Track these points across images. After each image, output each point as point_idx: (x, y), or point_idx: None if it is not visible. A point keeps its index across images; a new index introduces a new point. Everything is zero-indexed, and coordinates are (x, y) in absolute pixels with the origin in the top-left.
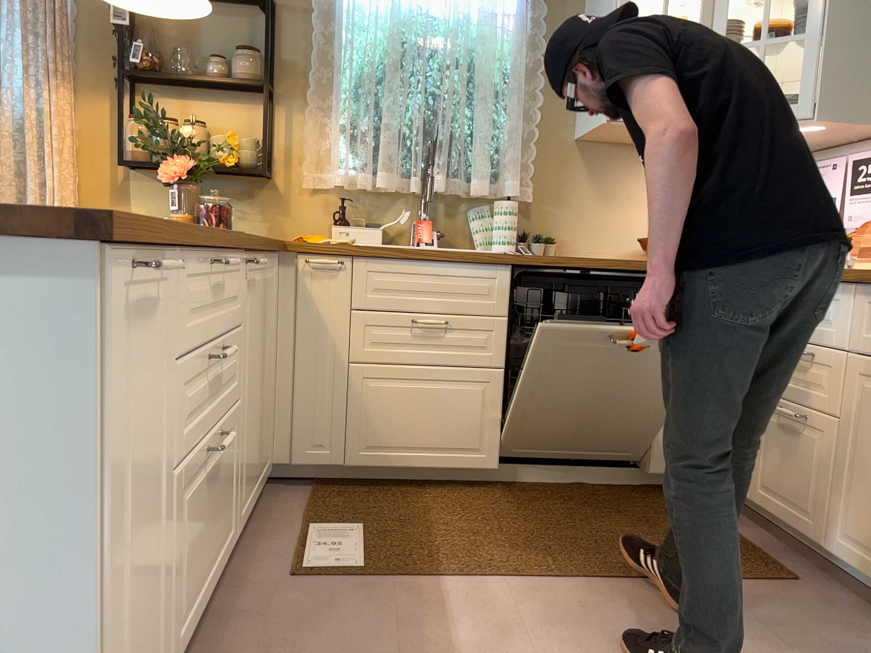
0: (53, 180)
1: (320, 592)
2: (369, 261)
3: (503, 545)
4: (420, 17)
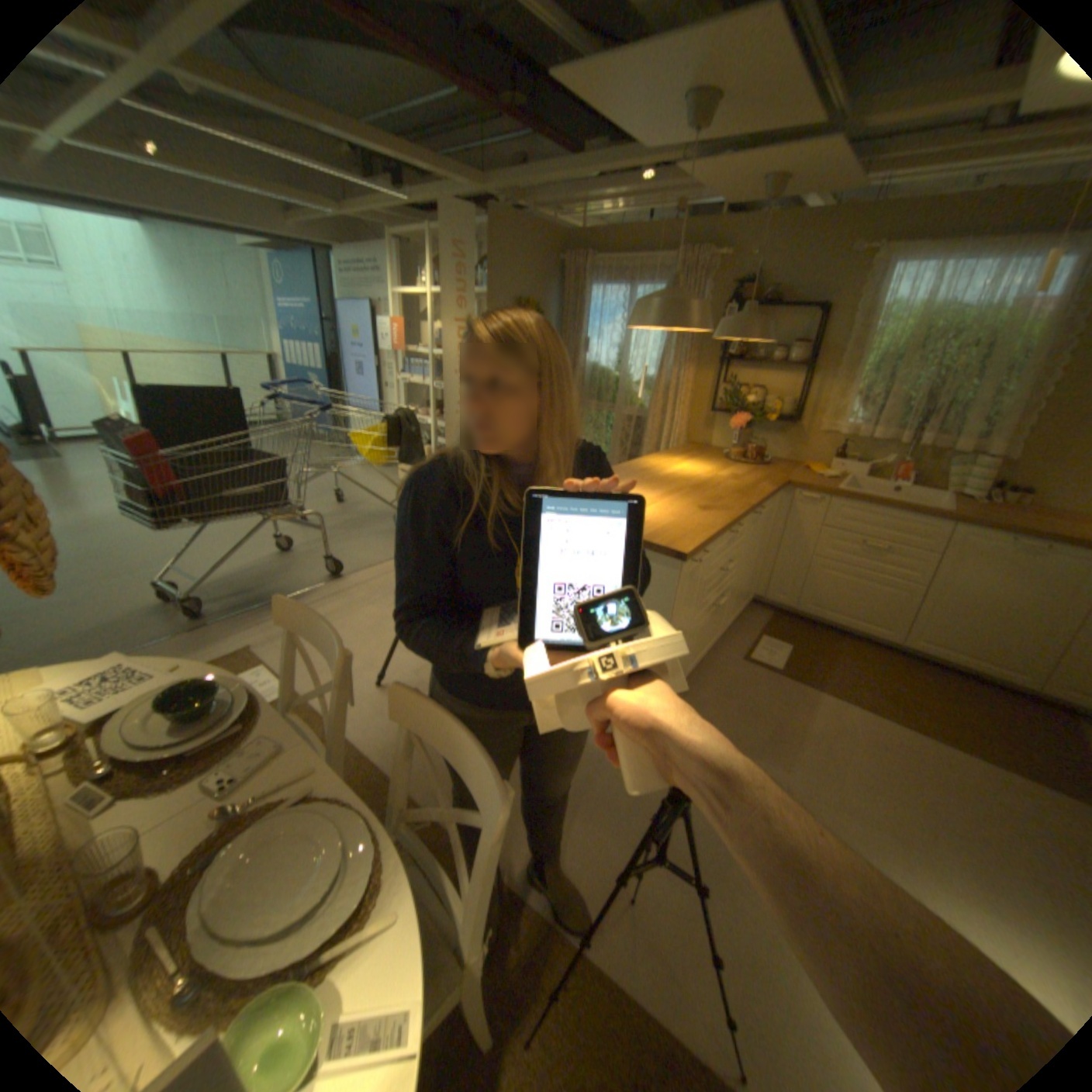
0: (674, 417)
1: (756, 673)
2: (842, 501)
3: (876, 692)
4: (949, 310)
